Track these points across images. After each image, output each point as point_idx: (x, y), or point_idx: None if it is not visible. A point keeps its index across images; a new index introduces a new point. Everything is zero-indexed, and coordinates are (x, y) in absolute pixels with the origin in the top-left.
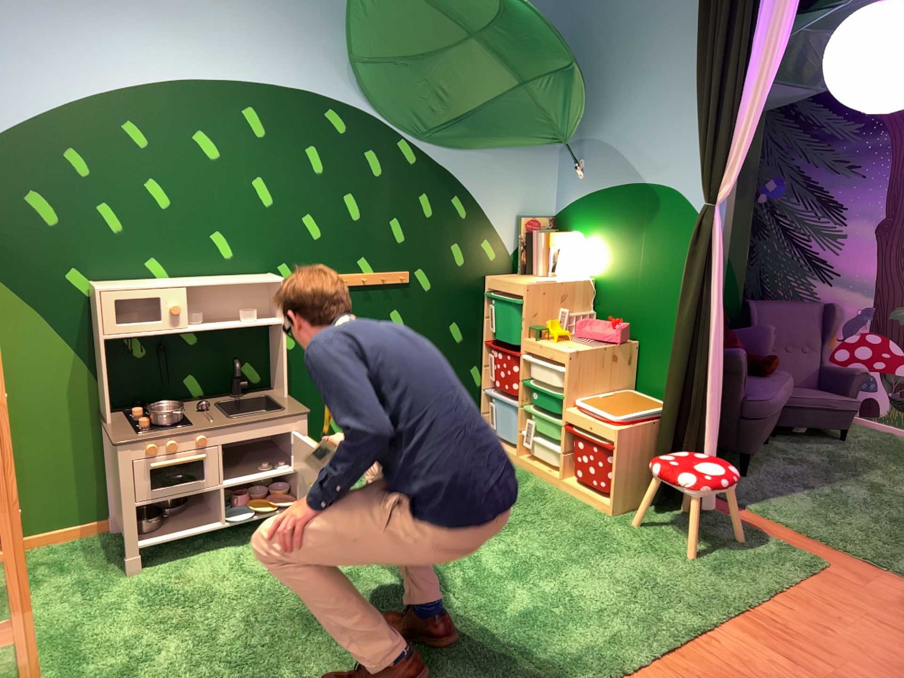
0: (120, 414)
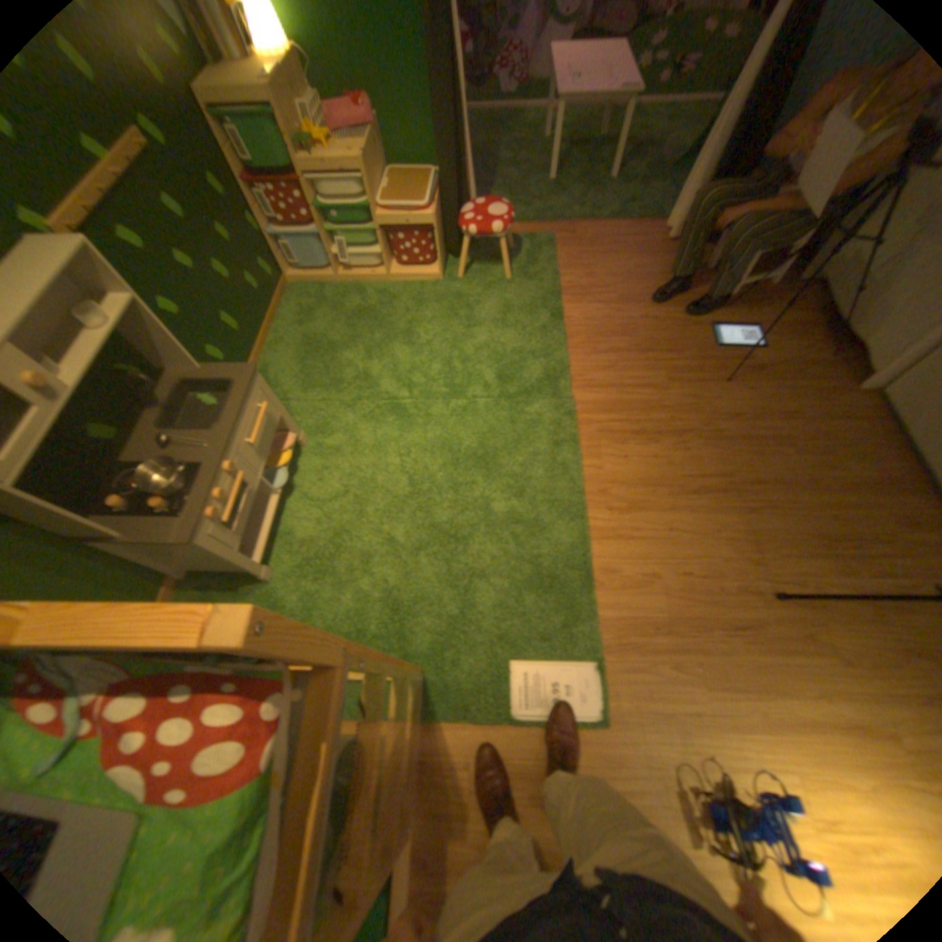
0: (95, 519)
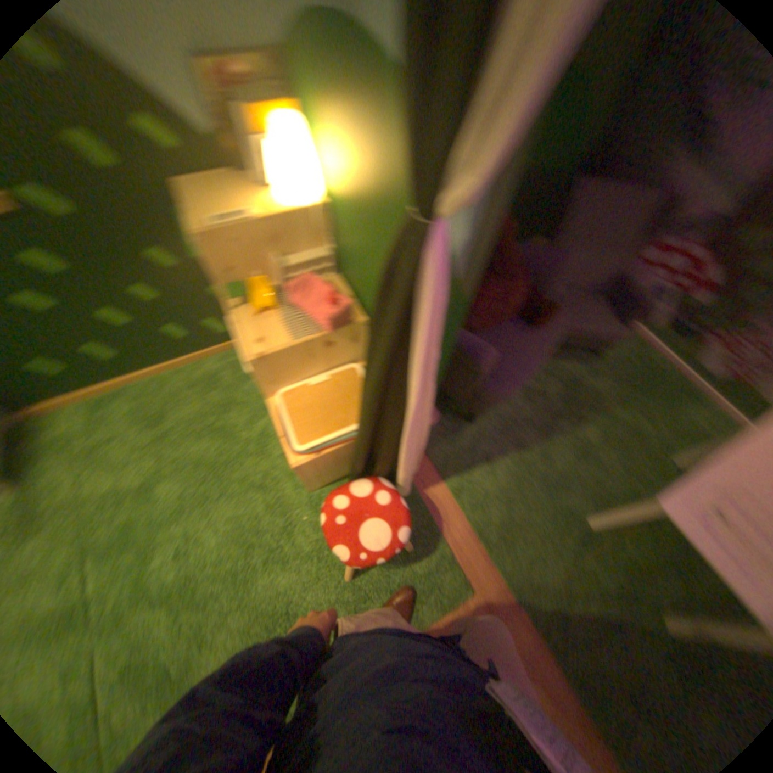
0: None
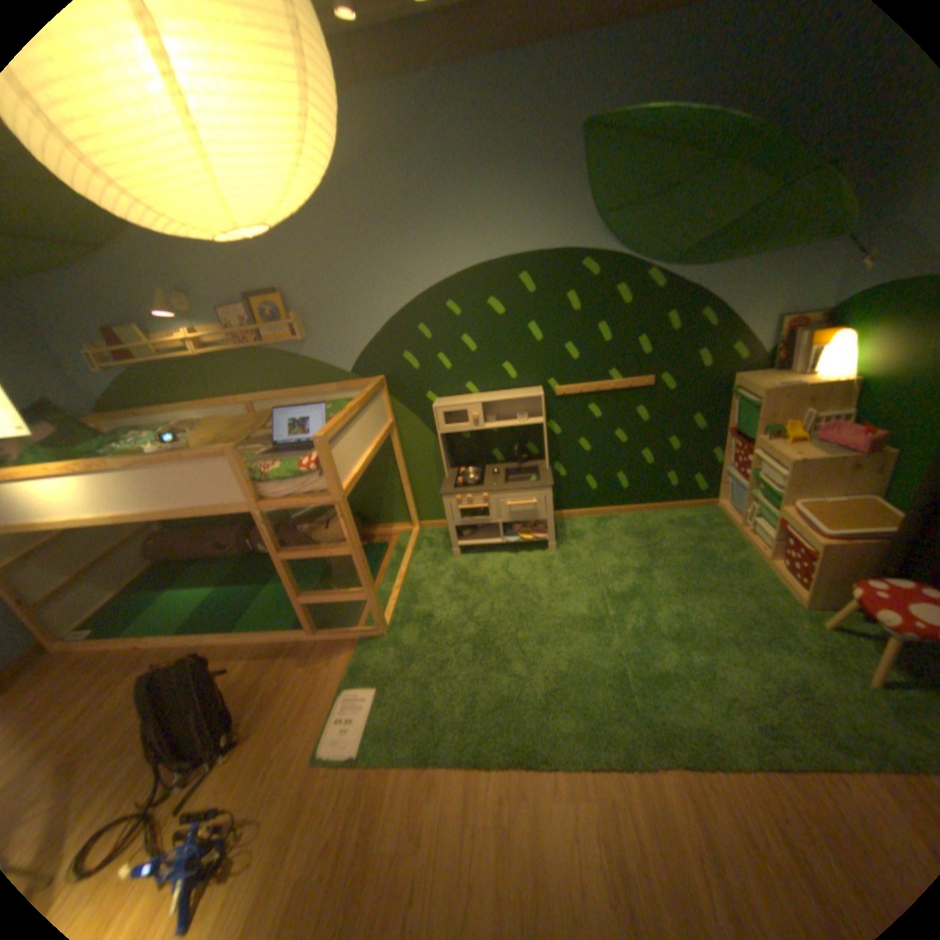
0: (456, 471)
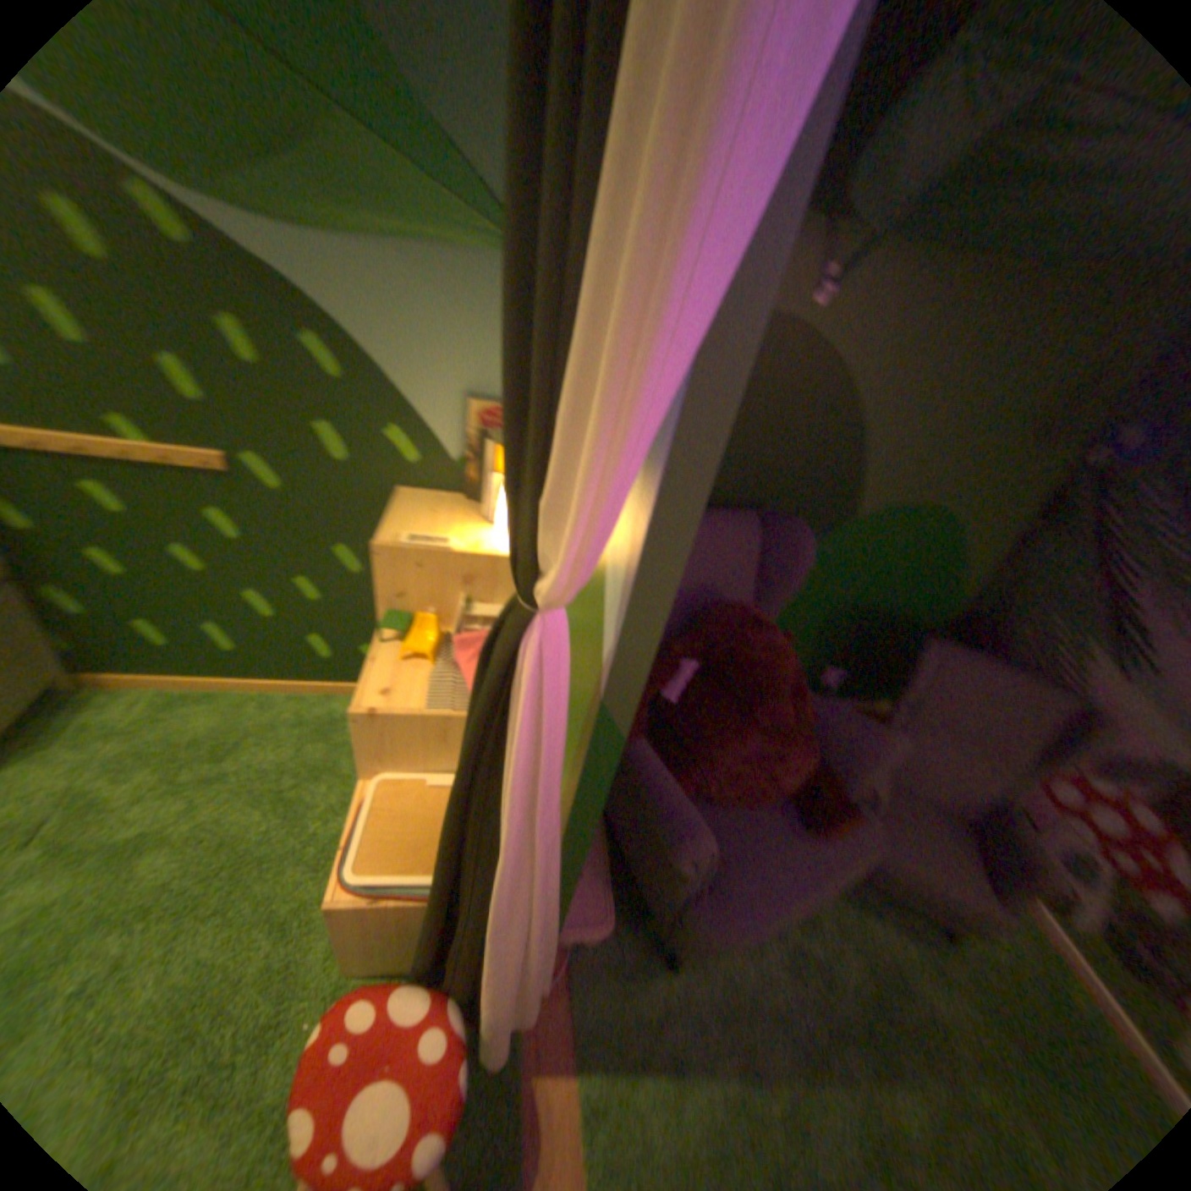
0: None
